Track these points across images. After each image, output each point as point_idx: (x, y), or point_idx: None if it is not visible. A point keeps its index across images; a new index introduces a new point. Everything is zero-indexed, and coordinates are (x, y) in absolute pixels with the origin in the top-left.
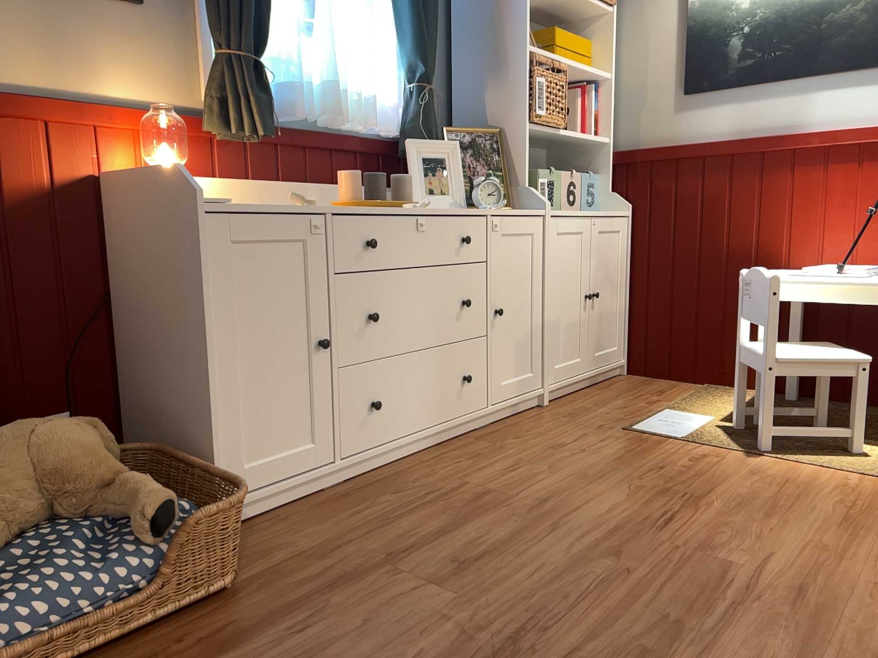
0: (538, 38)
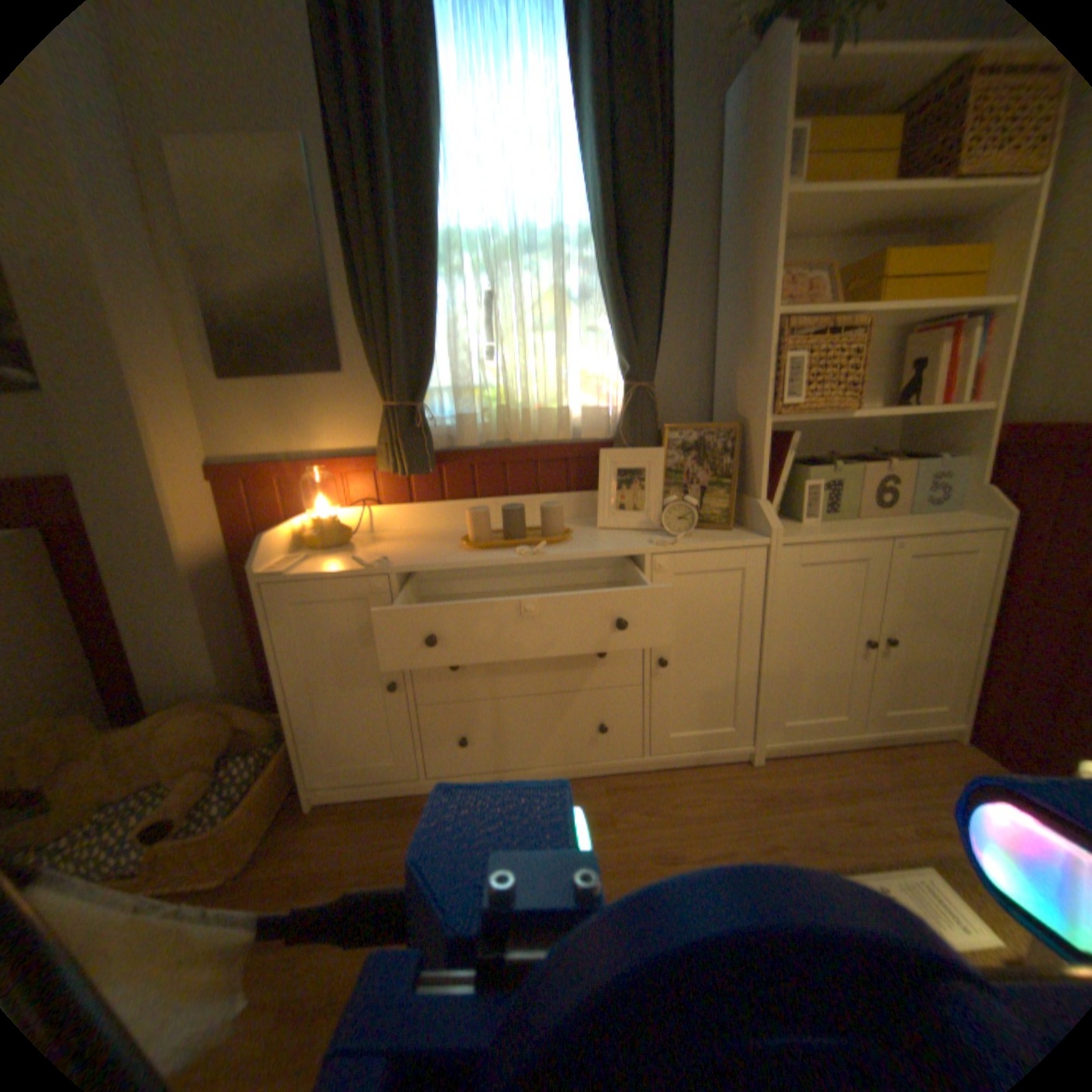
0: (865, 268)
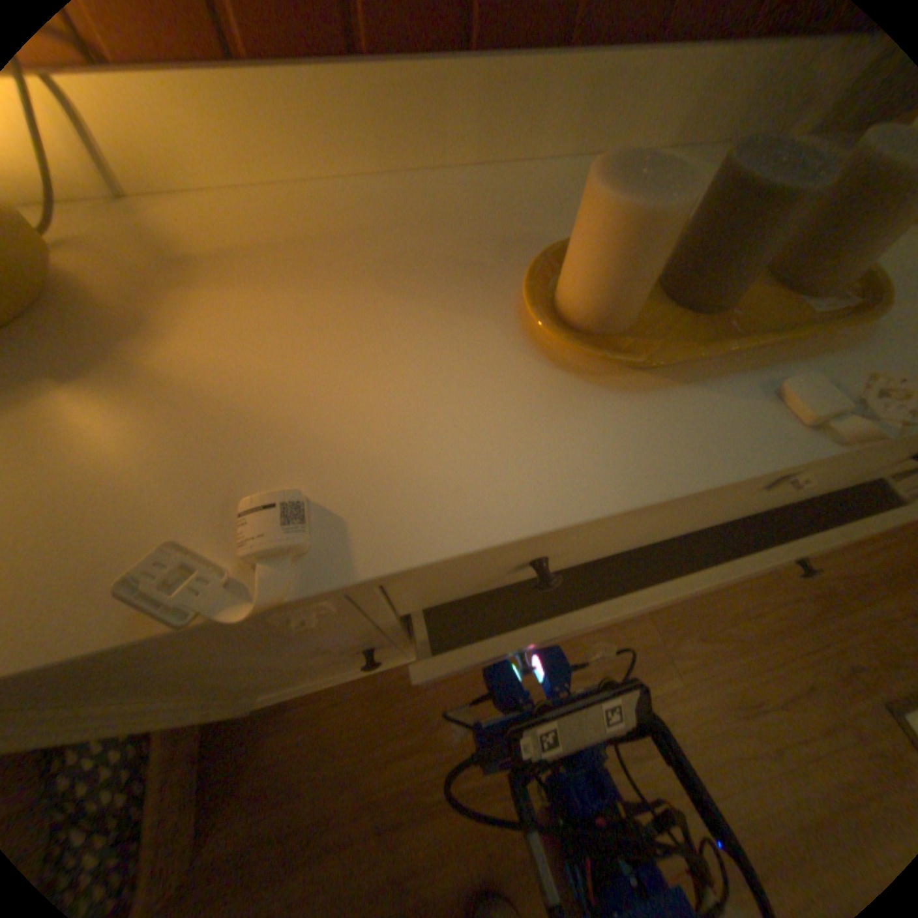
0: None
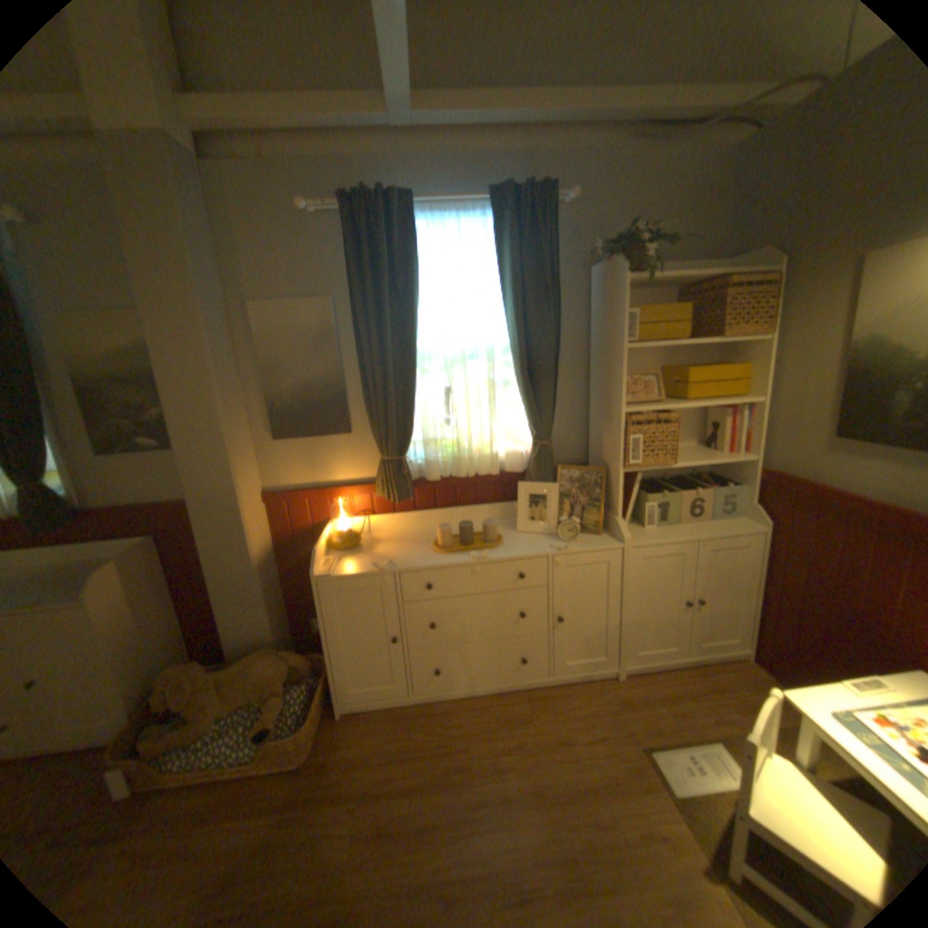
0: (678, 372)
